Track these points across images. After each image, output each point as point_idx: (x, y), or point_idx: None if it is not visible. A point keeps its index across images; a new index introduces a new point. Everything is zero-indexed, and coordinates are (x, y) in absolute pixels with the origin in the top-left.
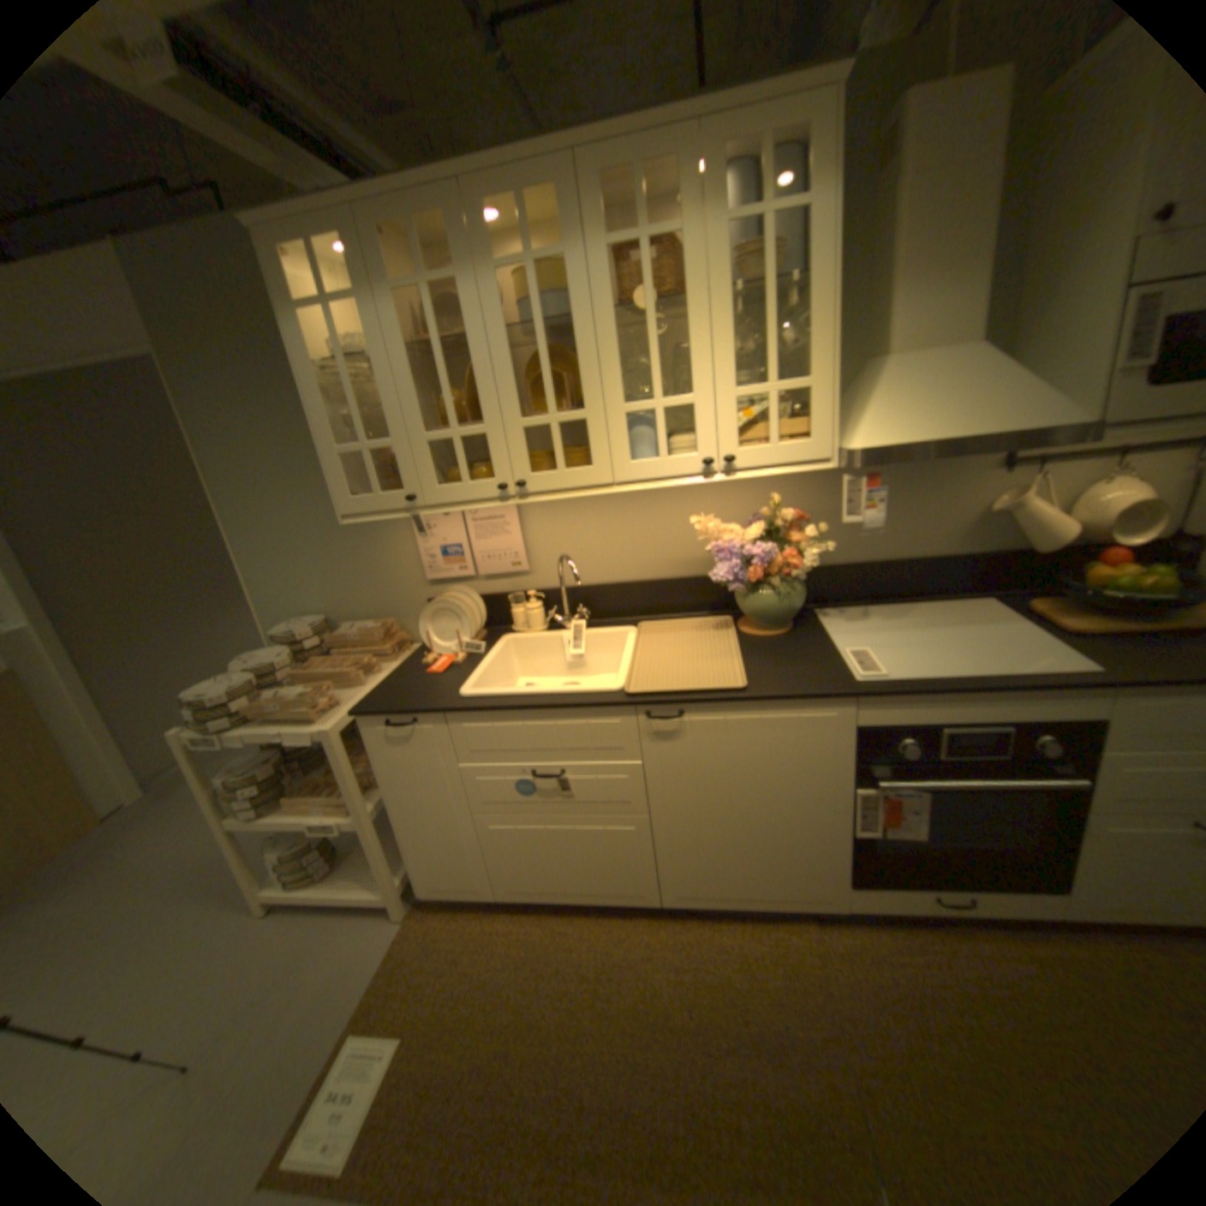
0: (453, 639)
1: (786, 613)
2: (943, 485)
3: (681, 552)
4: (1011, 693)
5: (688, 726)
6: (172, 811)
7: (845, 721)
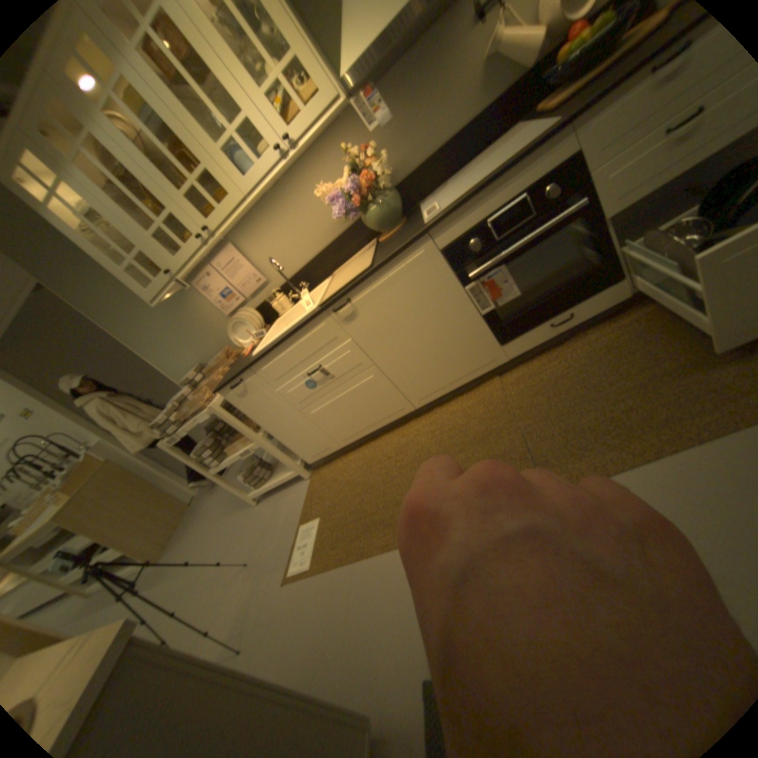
0: (250, 336)
1: (396, 214)
2: (447, 65)
3: (331, 218)
4: (507, 171)
5: (356, 305)
6: (212, 488)
7: (430, 251)
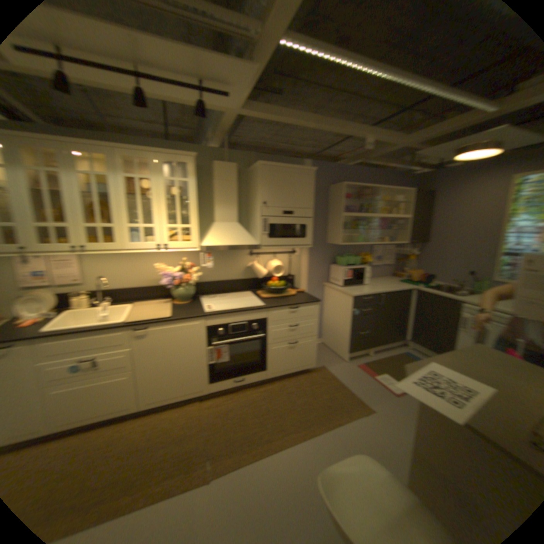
0: (40, 311)
1: (190, 296)
2: (236, 258)
3: (154, 276)
4: (245, 311)
5: (152, 331)
6: None
7: (204, 324)
